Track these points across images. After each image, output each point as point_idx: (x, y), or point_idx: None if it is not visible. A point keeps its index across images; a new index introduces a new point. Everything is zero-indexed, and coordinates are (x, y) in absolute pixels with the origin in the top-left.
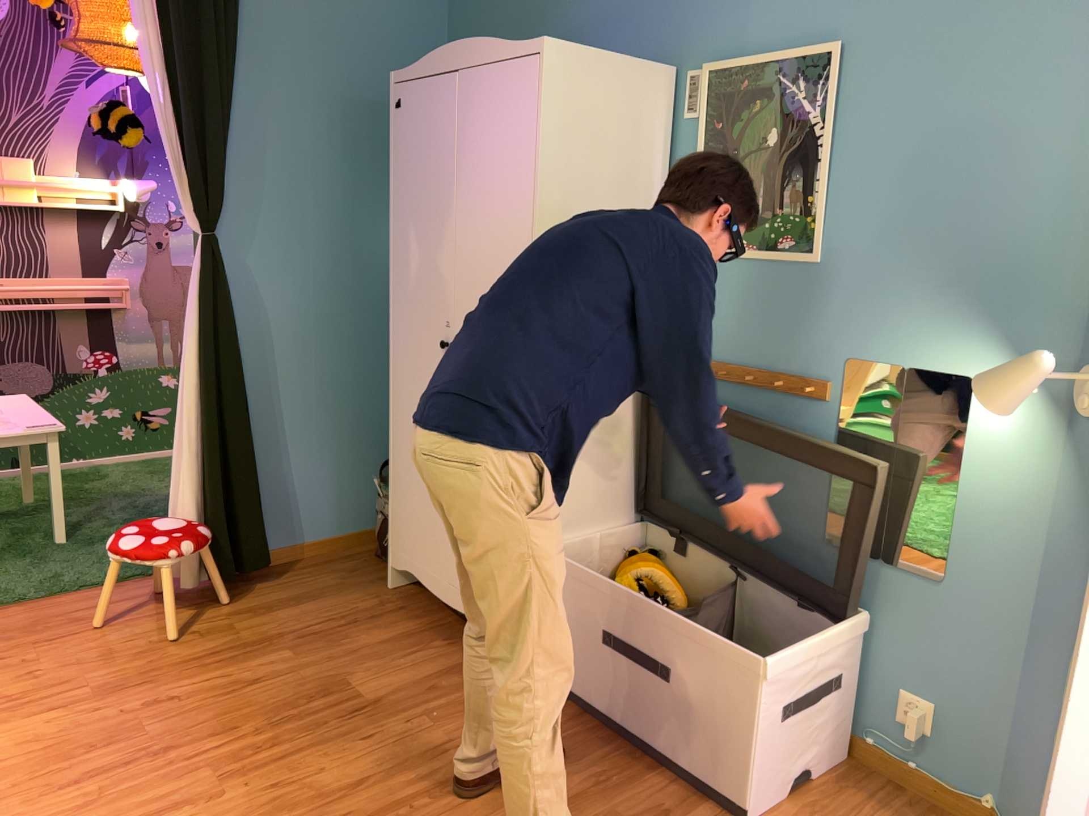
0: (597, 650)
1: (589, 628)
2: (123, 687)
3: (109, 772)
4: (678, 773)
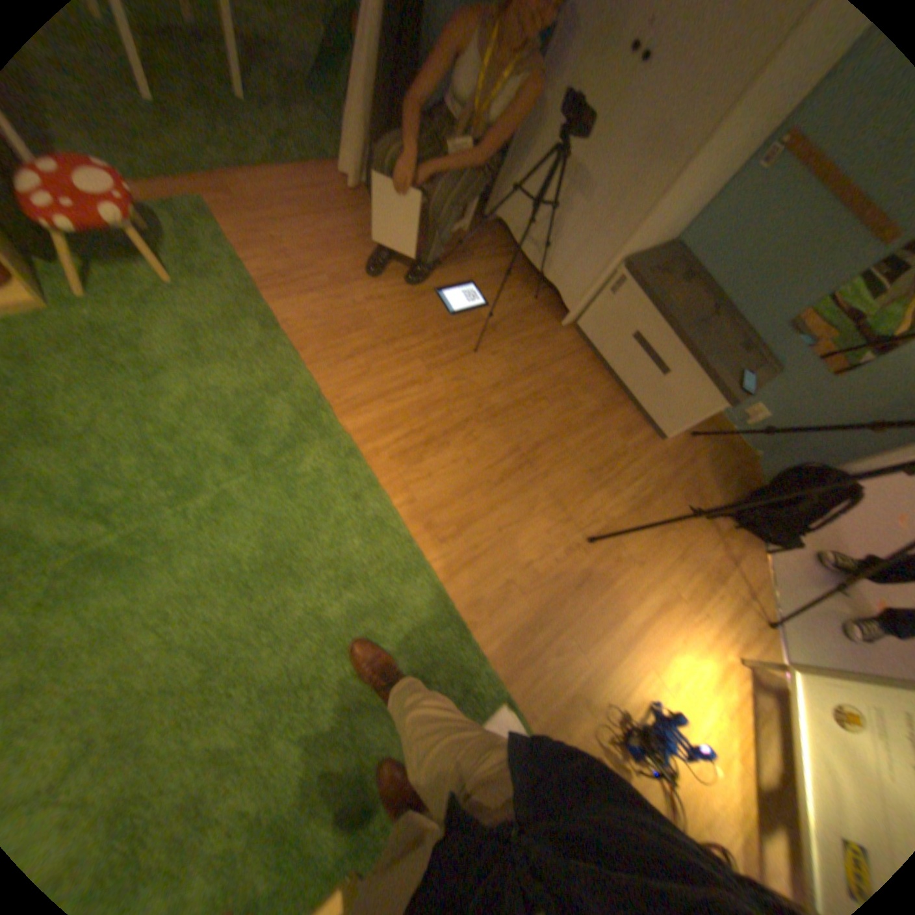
0: (624, 339)
1: (627, 327)
2: (346, 281)
3: (365, 353)
4: (636, 410)
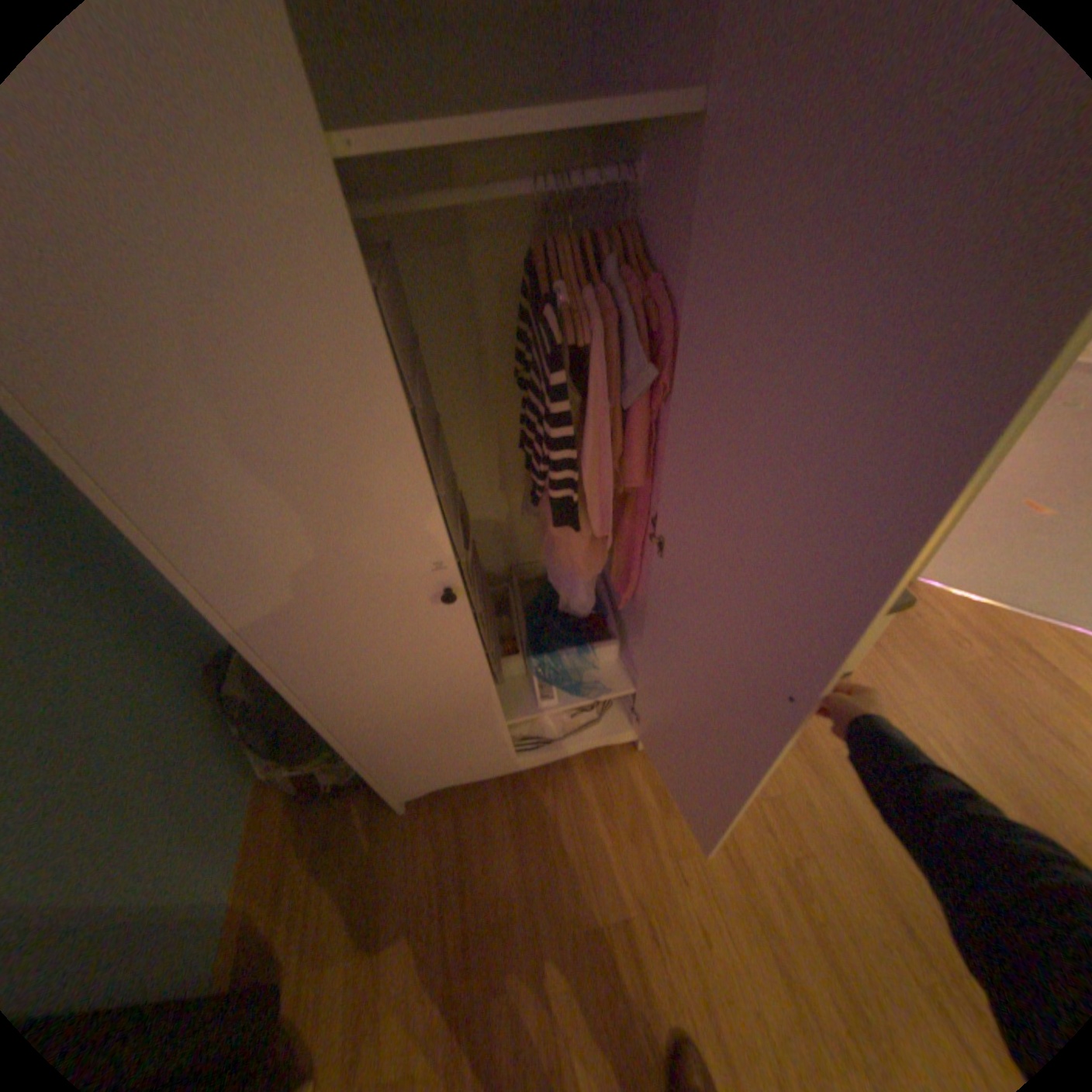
0: None
1: None
2: None
3: None
4: None
